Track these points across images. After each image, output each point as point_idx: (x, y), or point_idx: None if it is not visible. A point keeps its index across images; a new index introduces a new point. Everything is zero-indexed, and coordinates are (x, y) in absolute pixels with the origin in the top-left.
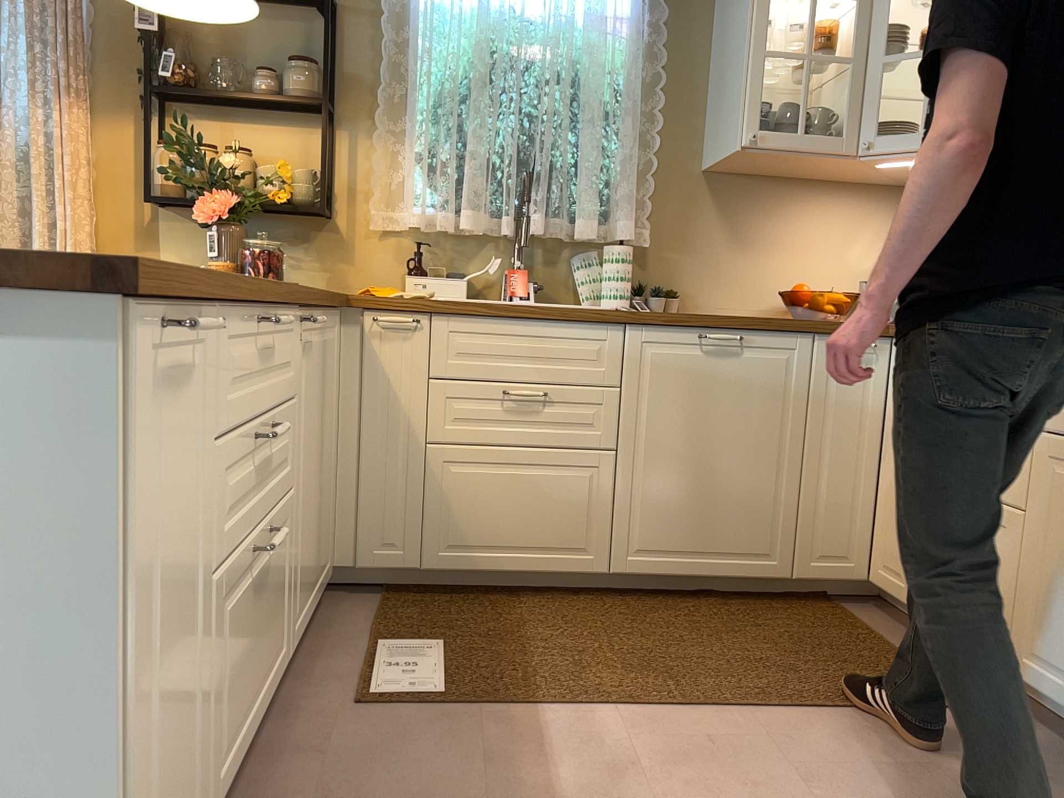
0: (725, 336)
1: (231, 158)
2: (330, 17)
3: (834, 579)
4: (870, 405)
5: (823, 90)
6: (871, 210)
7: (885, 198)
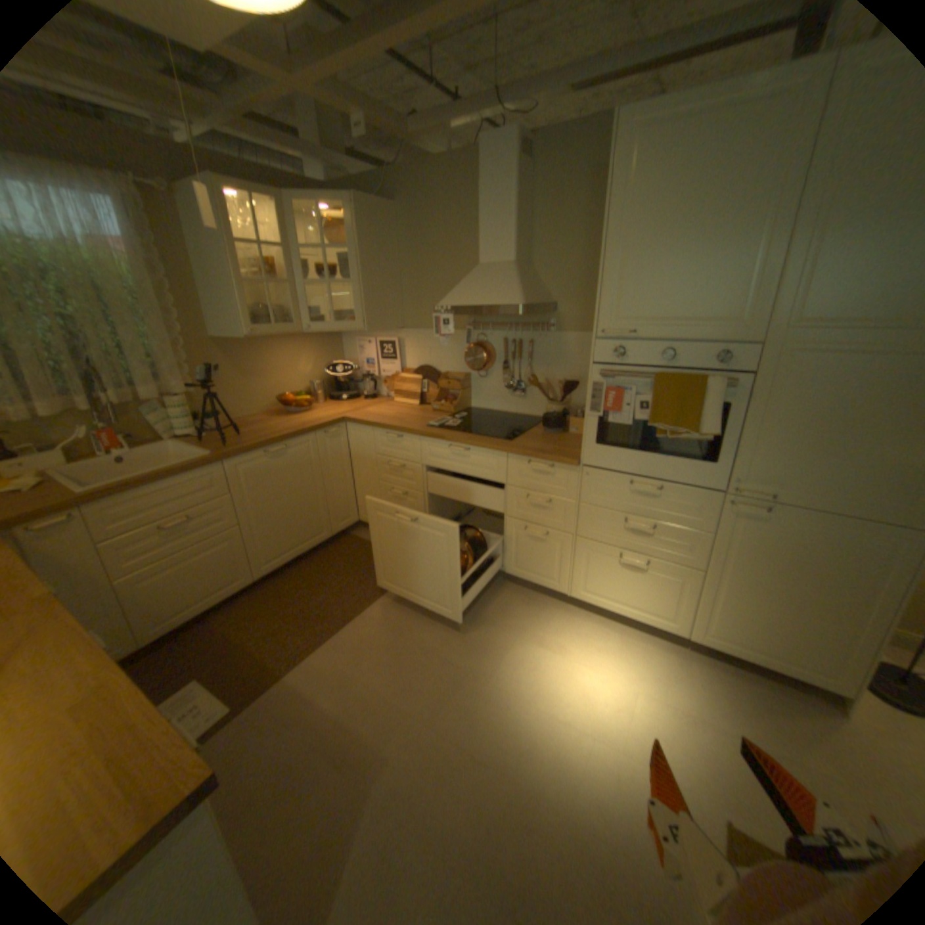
0: (278, 451)
1: None
2: None
3: (348, 528)
4: (344, 454)
5: (266, 288)
6: (303, 346)
7: (307, 338)
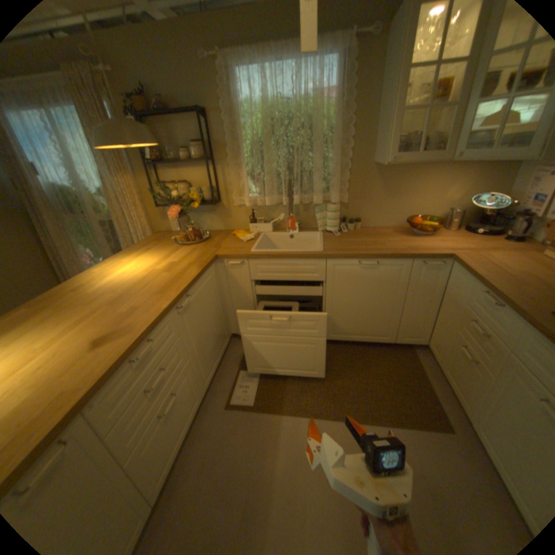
0: (369, 263)
1: (174, 192)
2: (198, 119)
3: (412, 344)
4: (437, 285)
5: (442, 112)
6: (462, 171)
7: (471, 163)
